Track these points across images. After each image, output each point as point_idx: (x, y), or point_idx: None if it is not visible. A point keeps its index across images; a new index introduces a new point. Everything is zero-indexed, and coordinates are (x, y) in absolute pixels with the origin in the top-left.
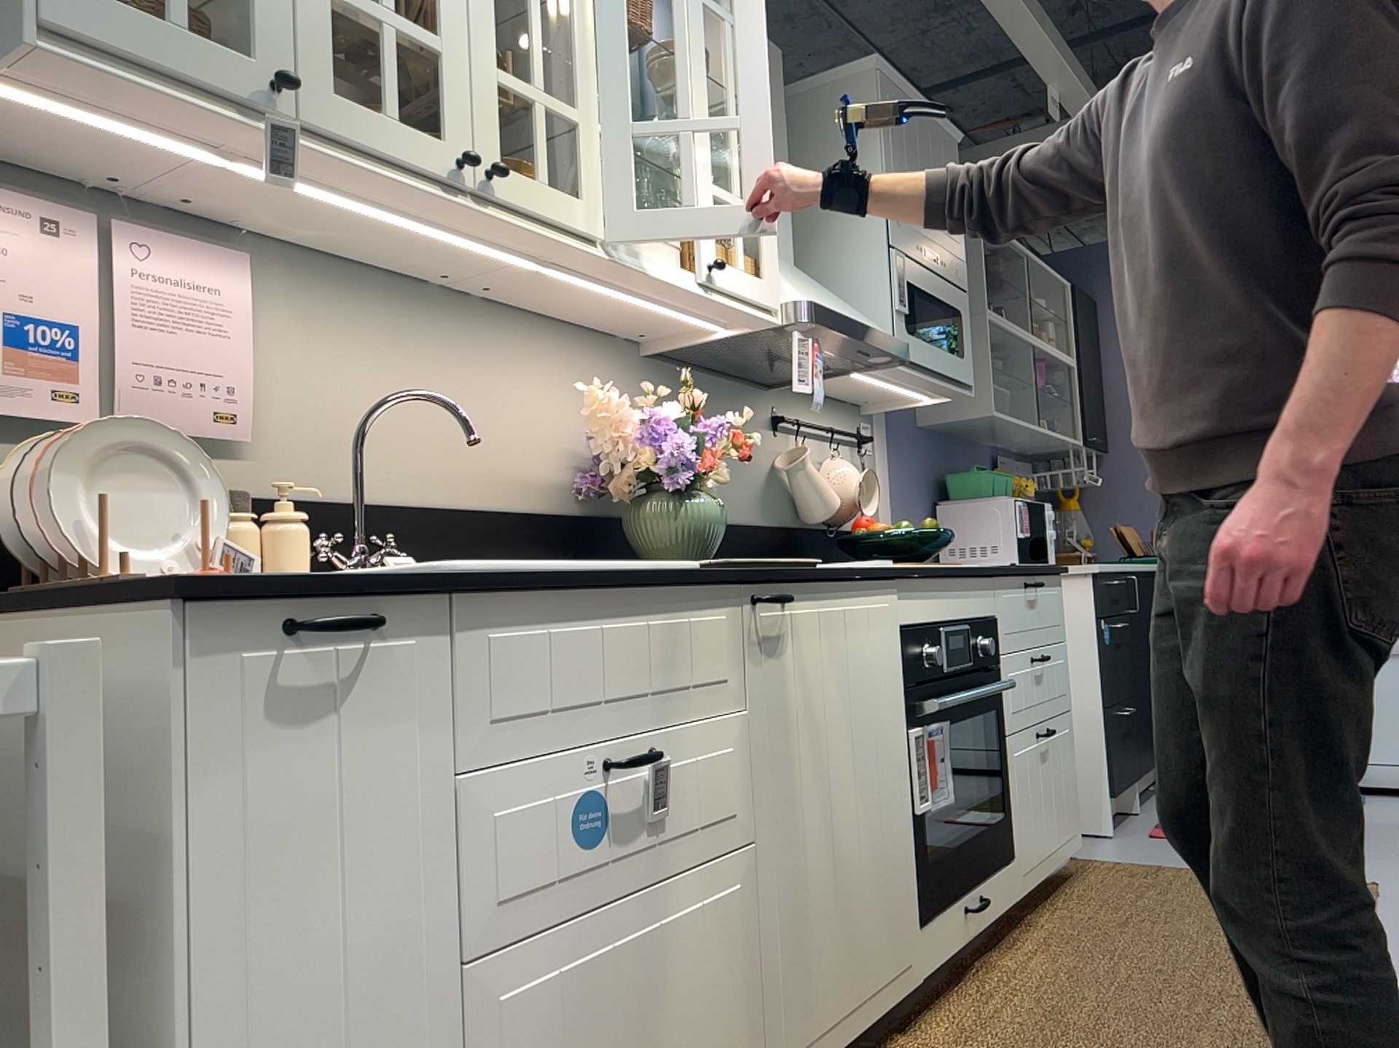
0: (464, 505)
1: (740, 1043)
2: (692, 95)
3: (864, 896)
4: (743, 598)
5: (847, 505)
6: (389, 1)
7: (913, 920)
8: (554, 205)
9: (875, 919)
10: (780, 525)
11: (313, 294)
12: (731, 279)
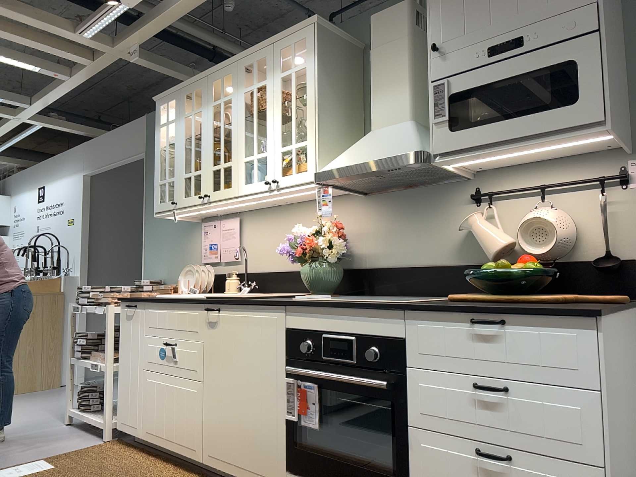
0: (287, 270)
1: (193, 434)
2: (272, 119)
3: (247, 430)
4: (203, 308)
5: (526, 246)
6: (192, 170)
7: (279, 464)
8: (223, 194)
9: (252, 443)
10: (474, 263)
11: (254, 220)
12: (287, 180)
